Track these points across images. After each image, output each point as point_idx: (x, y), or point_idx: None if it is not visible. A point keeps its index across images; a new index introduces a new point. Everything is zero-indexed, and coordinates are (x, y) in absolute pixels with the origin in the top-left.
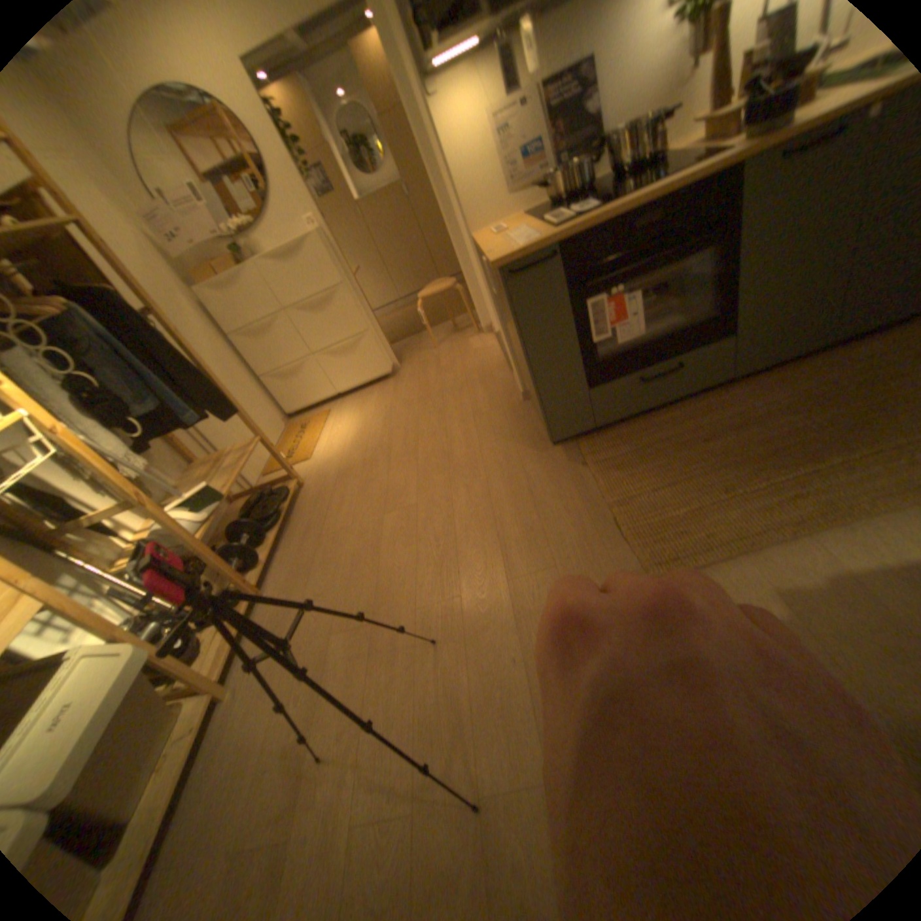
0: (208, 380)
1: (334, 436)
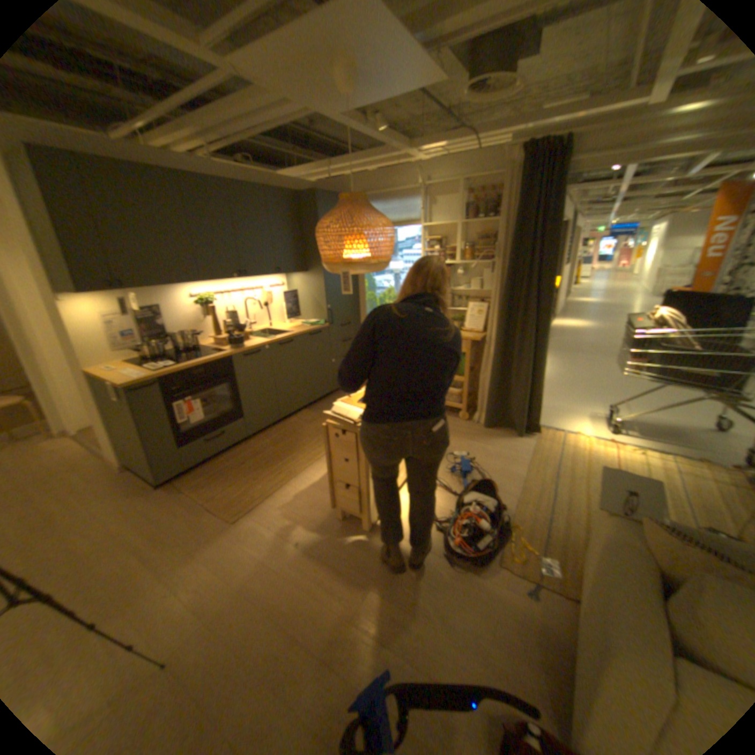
0: None
1: None
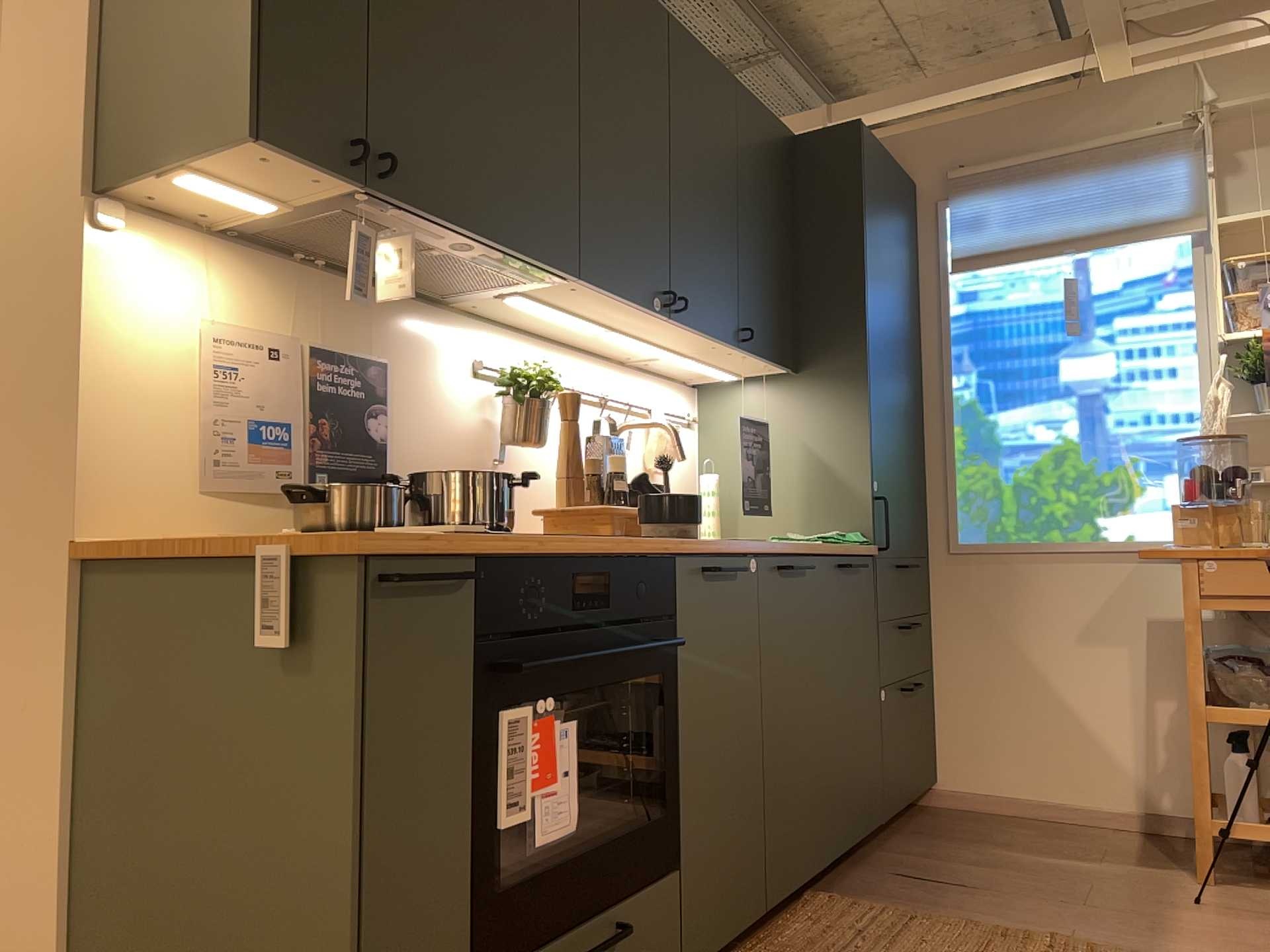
0: None
1: None
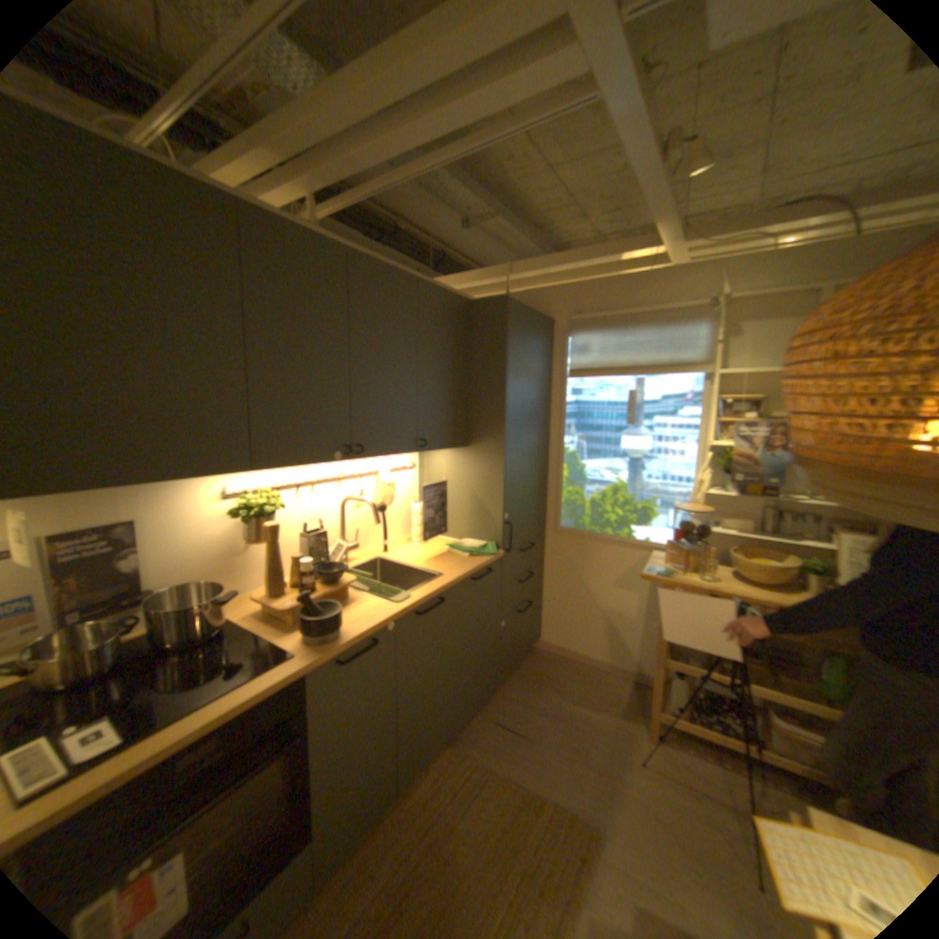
0: None
1: None
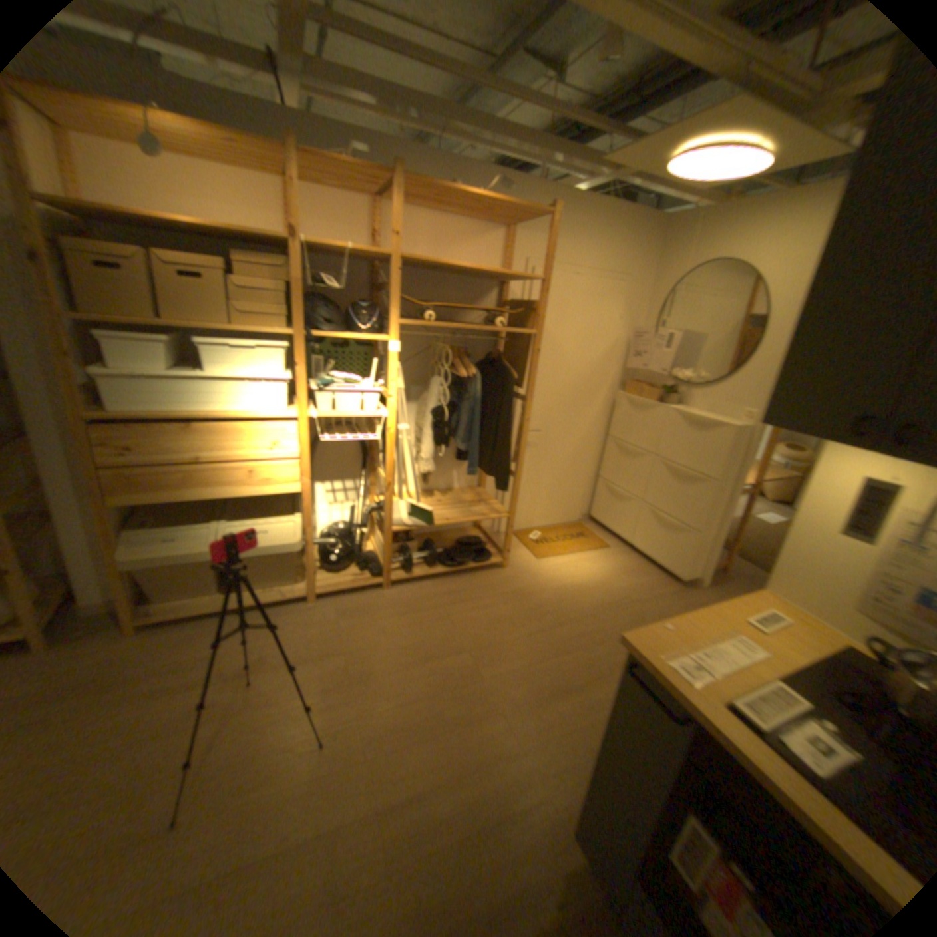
0: (509, 461)
1: (569, 568)
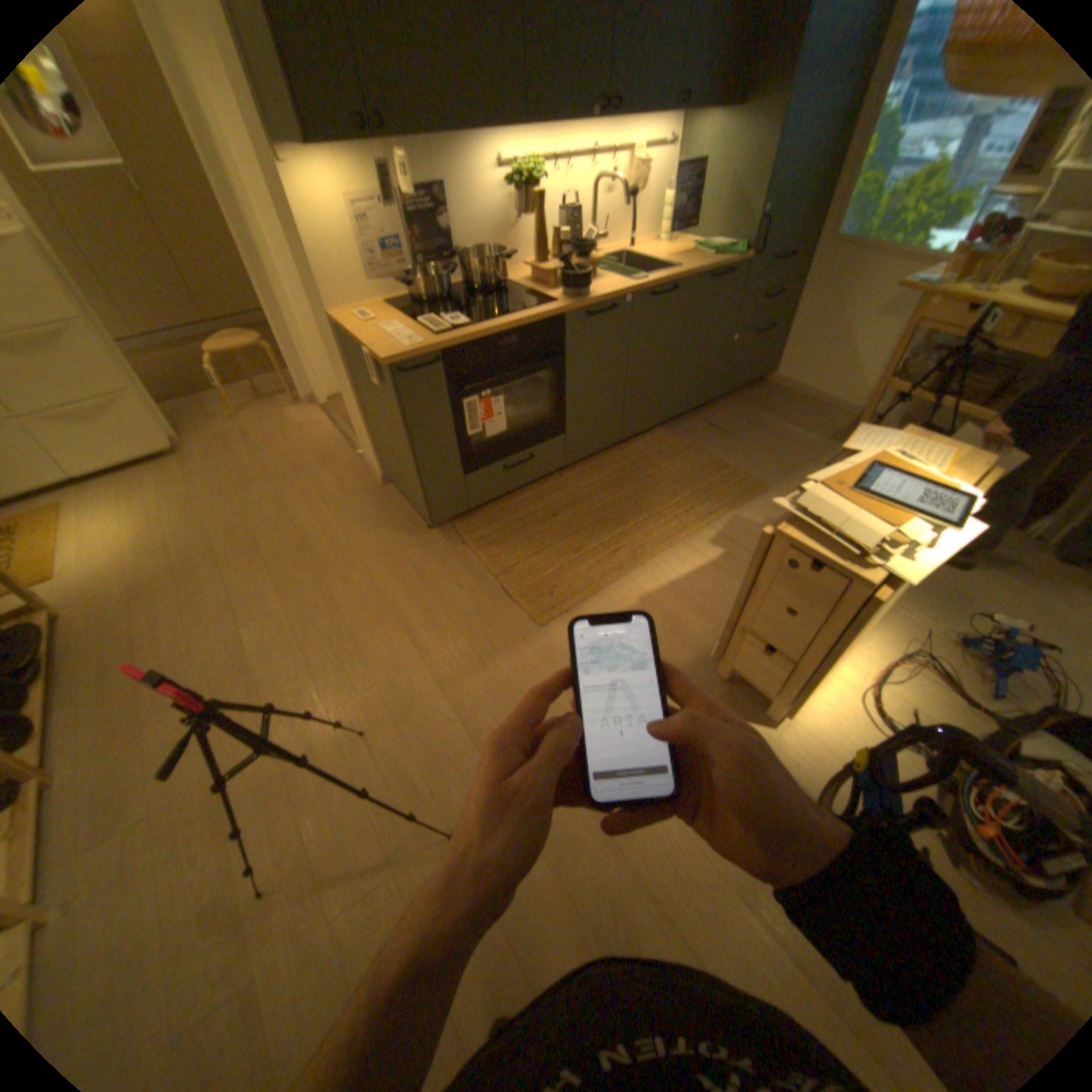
0: None
1: (92, 545)
